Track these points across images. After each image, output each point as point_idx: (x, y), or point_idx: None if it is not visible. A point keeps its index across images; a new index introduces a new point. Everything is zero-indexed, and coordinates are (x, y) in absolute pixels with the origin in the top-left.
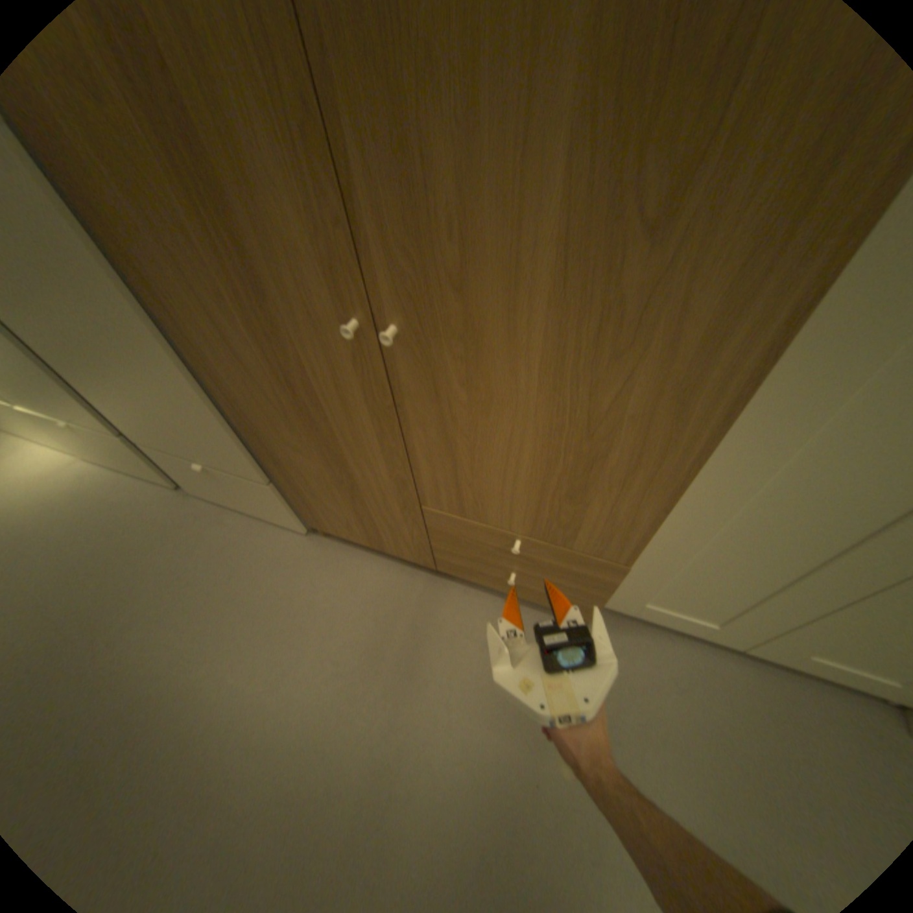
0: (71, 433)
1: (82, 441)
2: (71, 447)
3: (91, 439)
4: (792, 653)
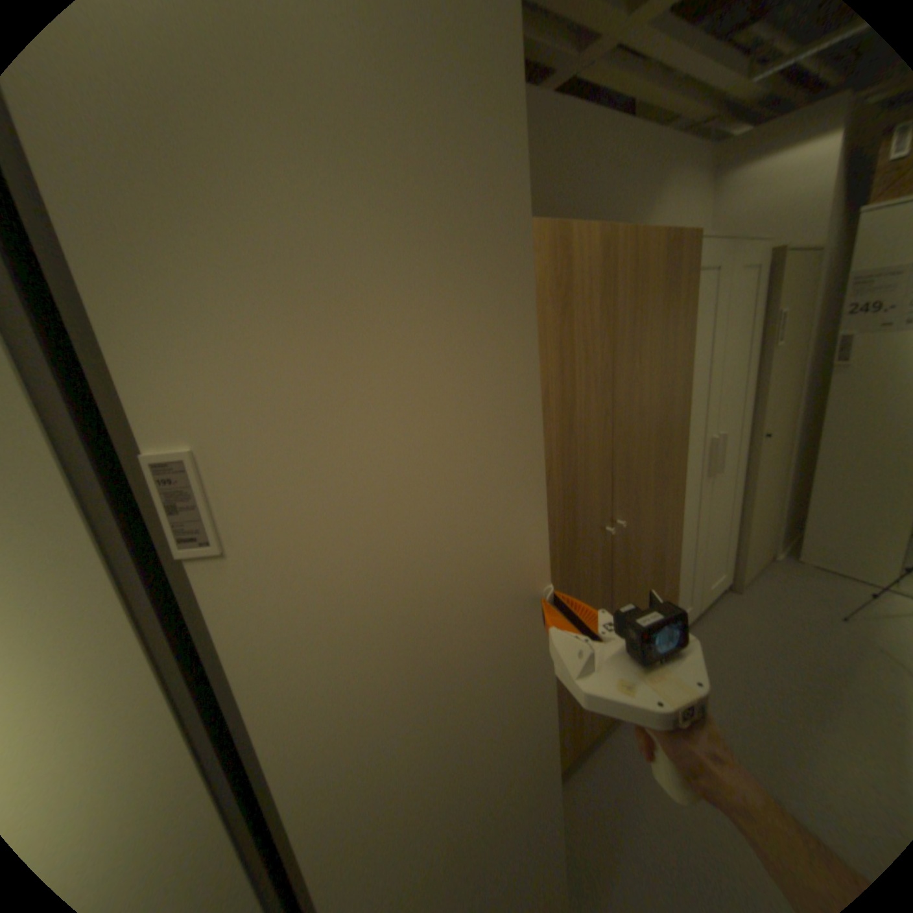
0: None
1: None
2: None
3: None
4: (706, 596)
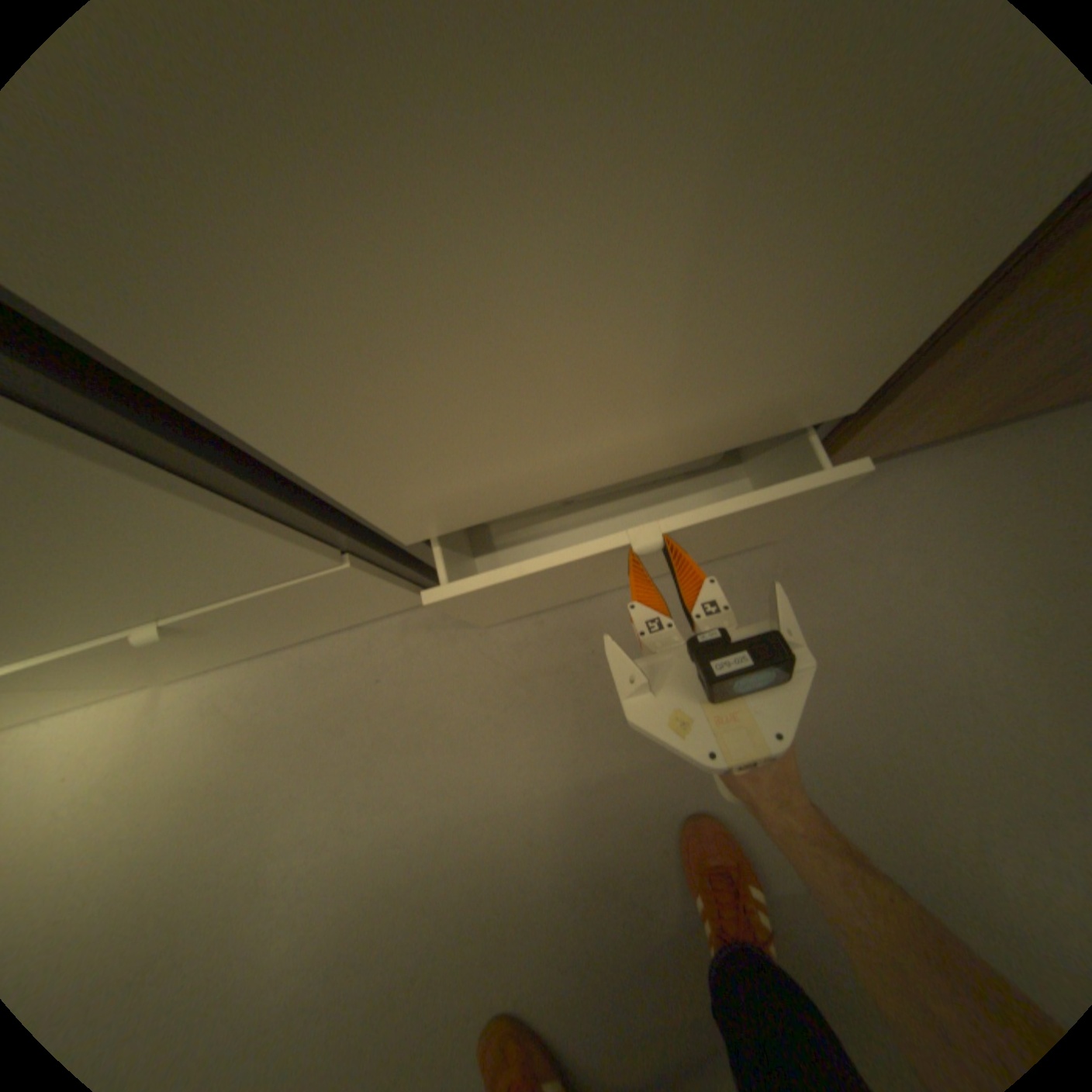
0: (160, 643)
1: (189, 645)
2: (141, 677)
3: (231, 621)
4: None
